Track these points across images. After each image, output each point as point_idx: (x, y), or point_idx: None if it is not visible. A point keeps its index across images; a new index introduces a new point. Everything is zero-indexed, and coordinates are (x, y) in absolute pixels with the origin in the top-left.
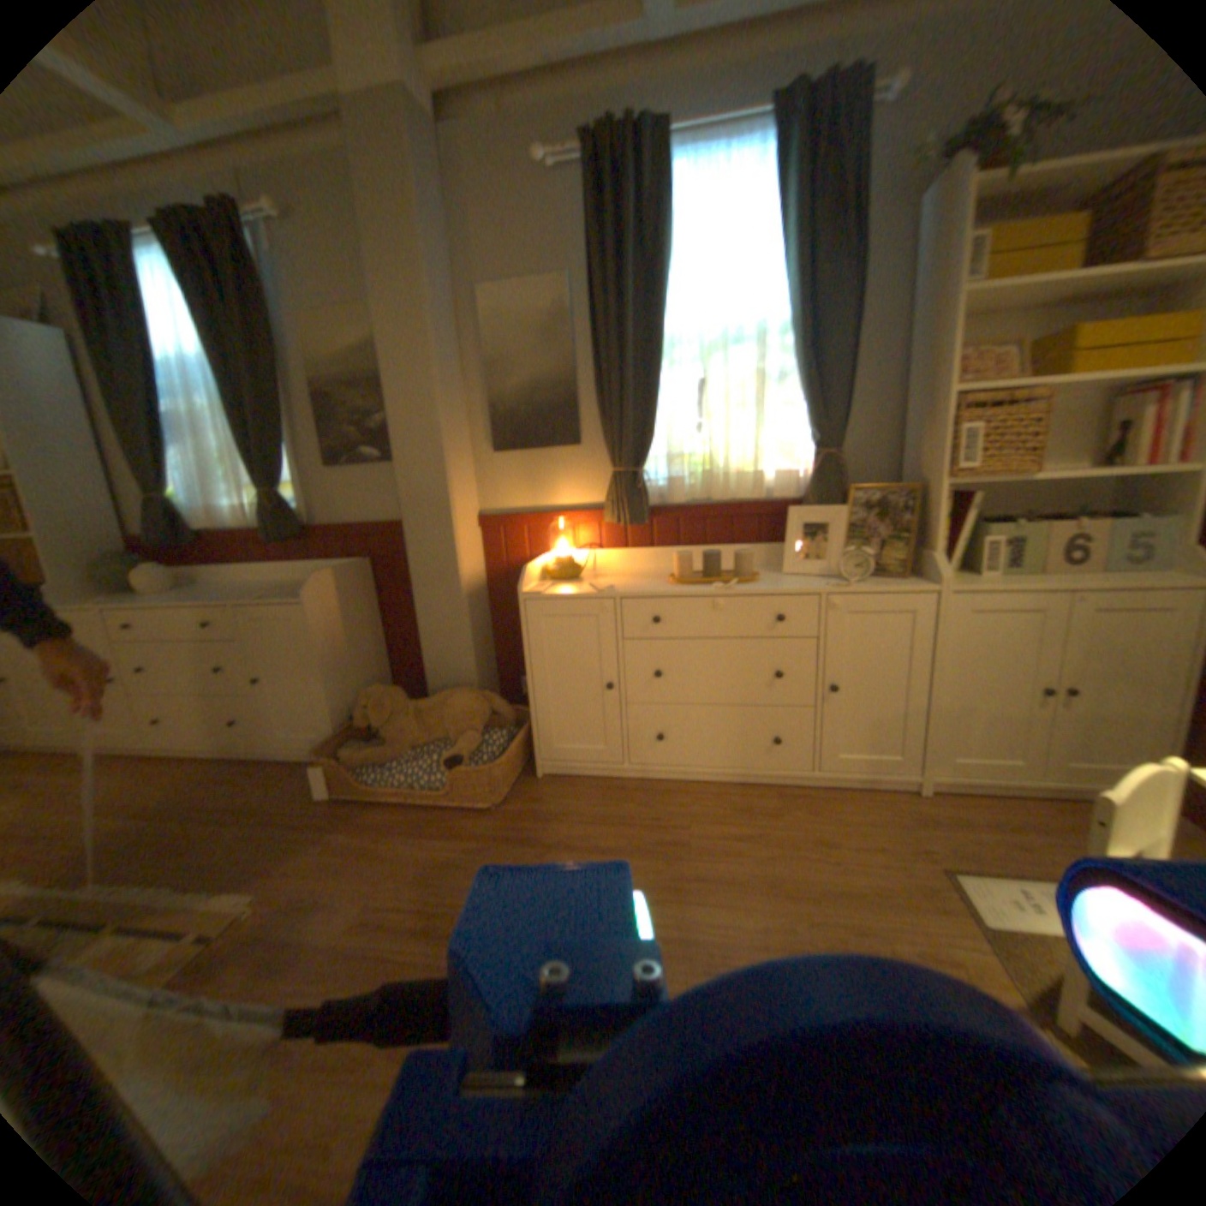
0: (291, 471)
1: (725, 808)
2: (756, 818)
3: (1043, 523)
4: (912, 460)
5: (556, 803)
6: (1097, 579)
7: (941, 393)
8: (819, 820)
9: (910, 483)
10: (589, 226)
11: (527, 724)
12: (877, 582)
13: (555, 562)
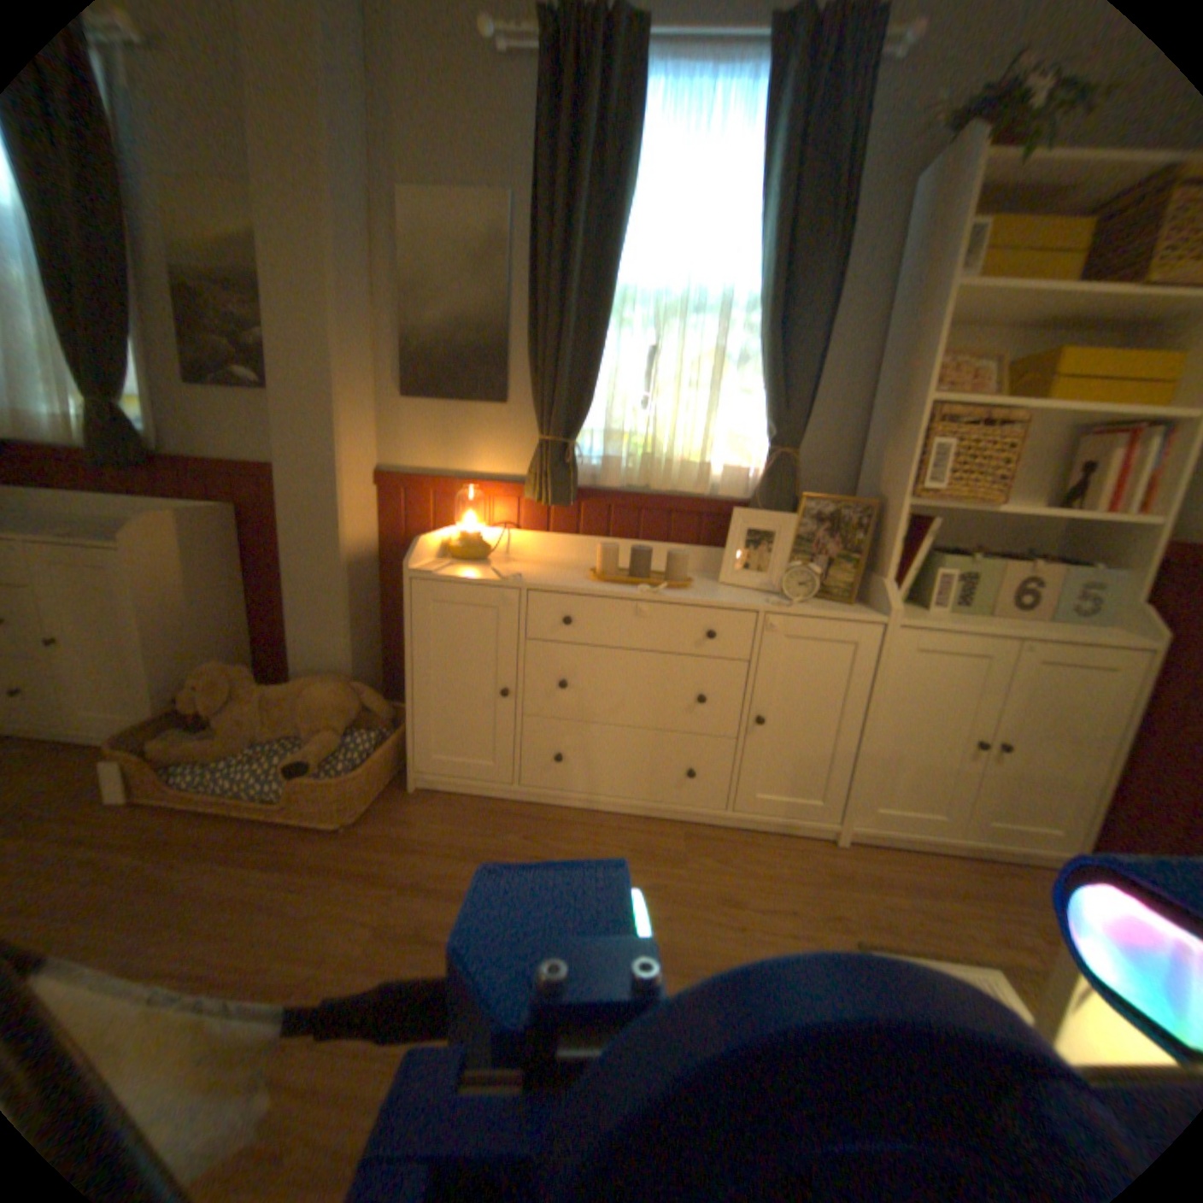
0: (138, 384)
1: (622, 848)
2: (657, 863)
3: (998, 561)
4: (870, 475)
5: (424, 829)
6: (1046, 628)
7: (914, 402)
8: (726, 870)
9: (865, 500)
10: (540, 137)
11: (406, 726)
12: (820, 605)
13: (459, 538)
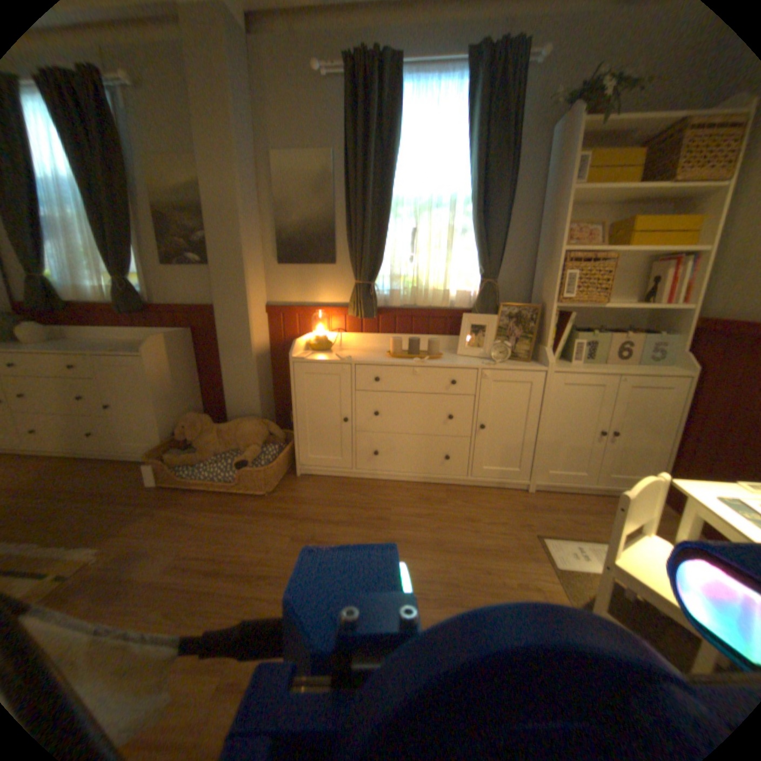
0: (137, 266)
1: (413, 497)
2: (431, 504)
3: (608, 334)
4: (537, 291)
5: (308, 492)
6: (635, 368)
7: (556, 251)
8: (468, 506)
9: (535, 304)
10: (347, 120)
11: (292, 442)
12: (511, 363)
13: (315, 339)
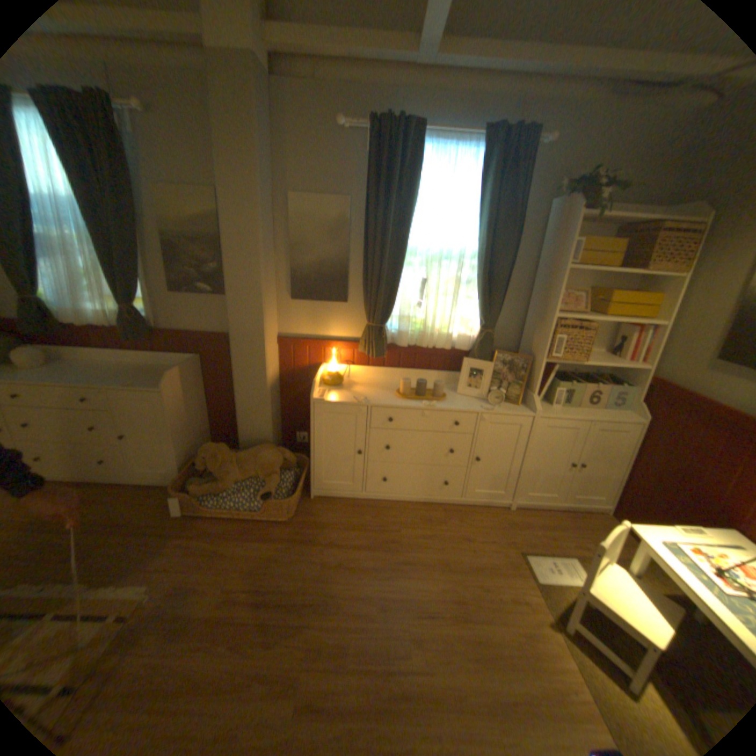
0: (141, 292)
1: (416, 519)
2: (433, 525)
3: (583, 383)
4: (527, 340)
5: (324, 517)
6: (601, 414)
7: (548, 315)
8: (463, 526)
9: (524, 351)
10: (368, 176)
11: (302, 466)
12: (504, 407)
13: (328, 375)
